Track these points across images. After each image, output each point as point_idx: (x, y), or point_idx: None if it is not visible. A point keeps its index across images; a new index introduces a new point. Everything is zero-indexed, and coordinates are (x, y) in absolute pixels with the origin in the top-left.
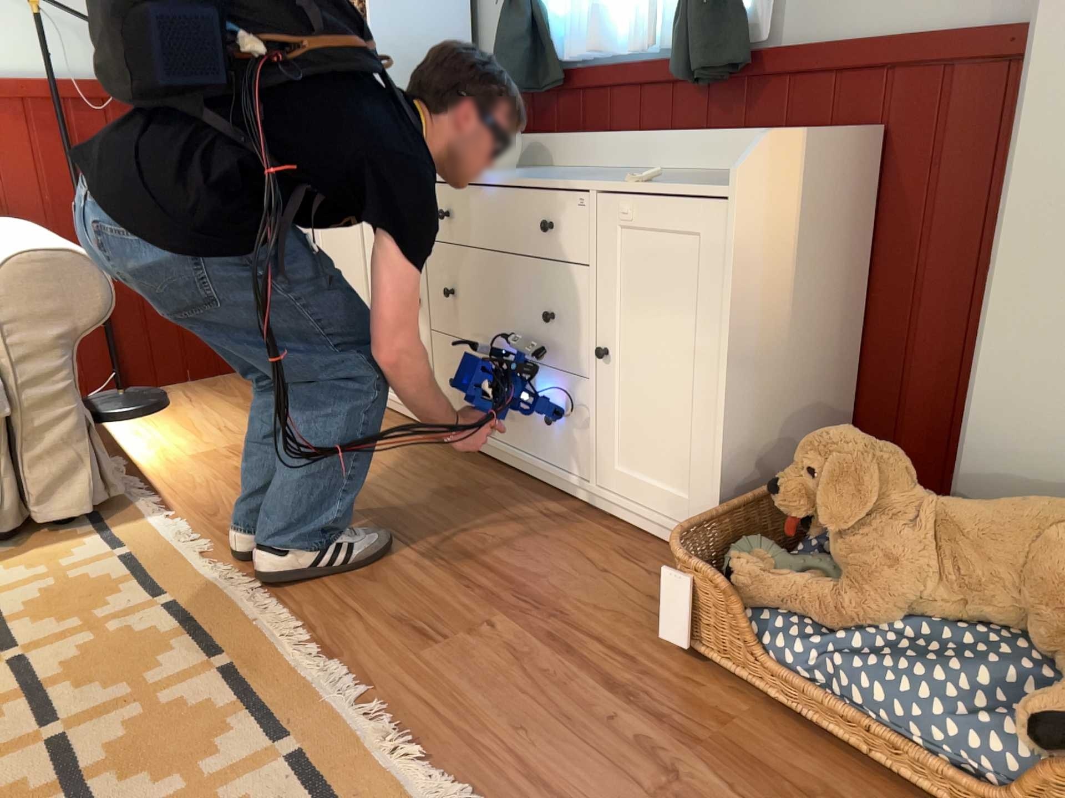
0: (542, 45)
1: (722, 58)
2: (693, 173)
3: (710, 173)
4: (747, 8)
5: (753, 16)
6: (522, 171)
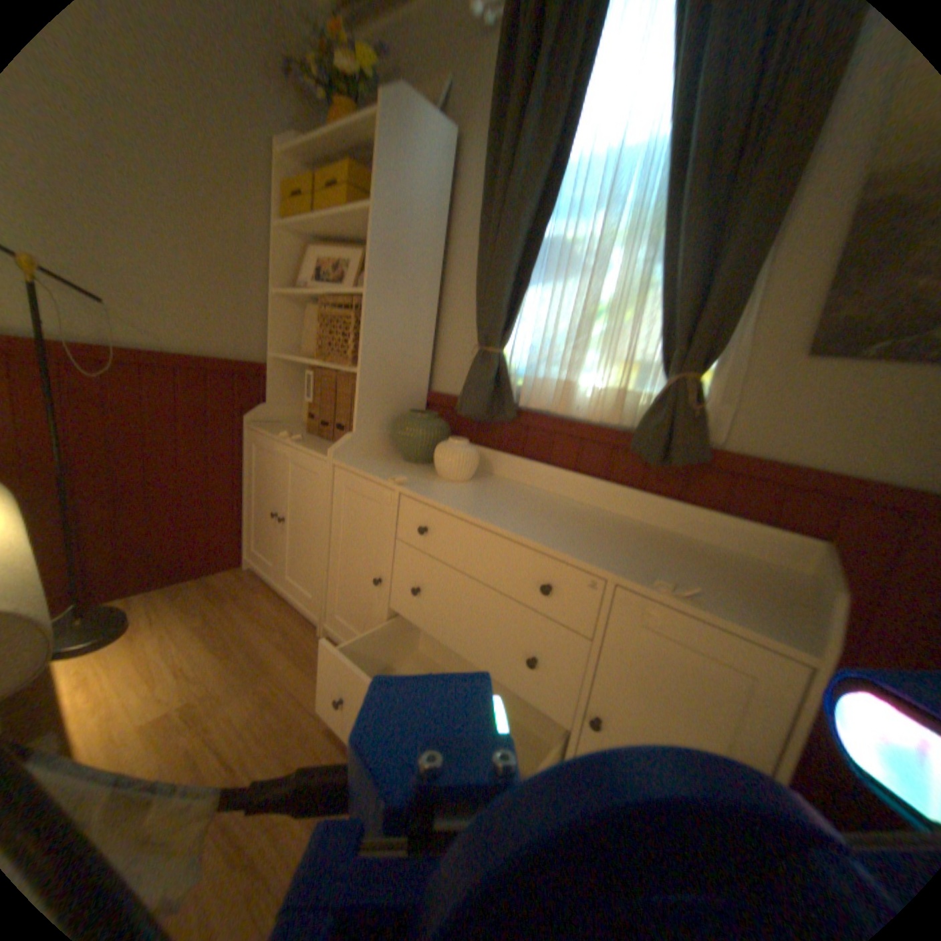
0: (501, 385)
1: (702, 456)
2: (642, 528)
3: (660, 533)
4: (707, 412)
5: (711, 419)
6: (483, 486)
